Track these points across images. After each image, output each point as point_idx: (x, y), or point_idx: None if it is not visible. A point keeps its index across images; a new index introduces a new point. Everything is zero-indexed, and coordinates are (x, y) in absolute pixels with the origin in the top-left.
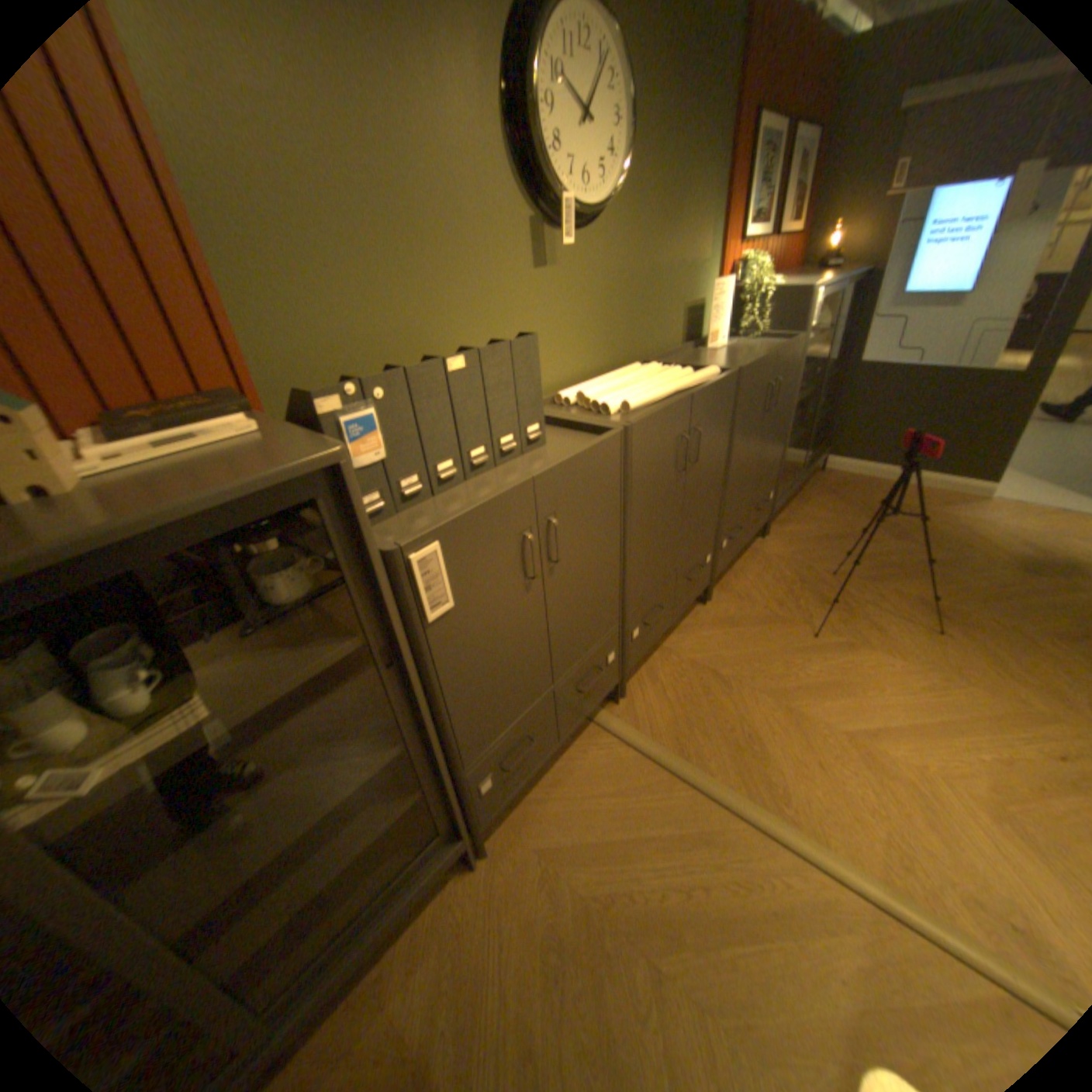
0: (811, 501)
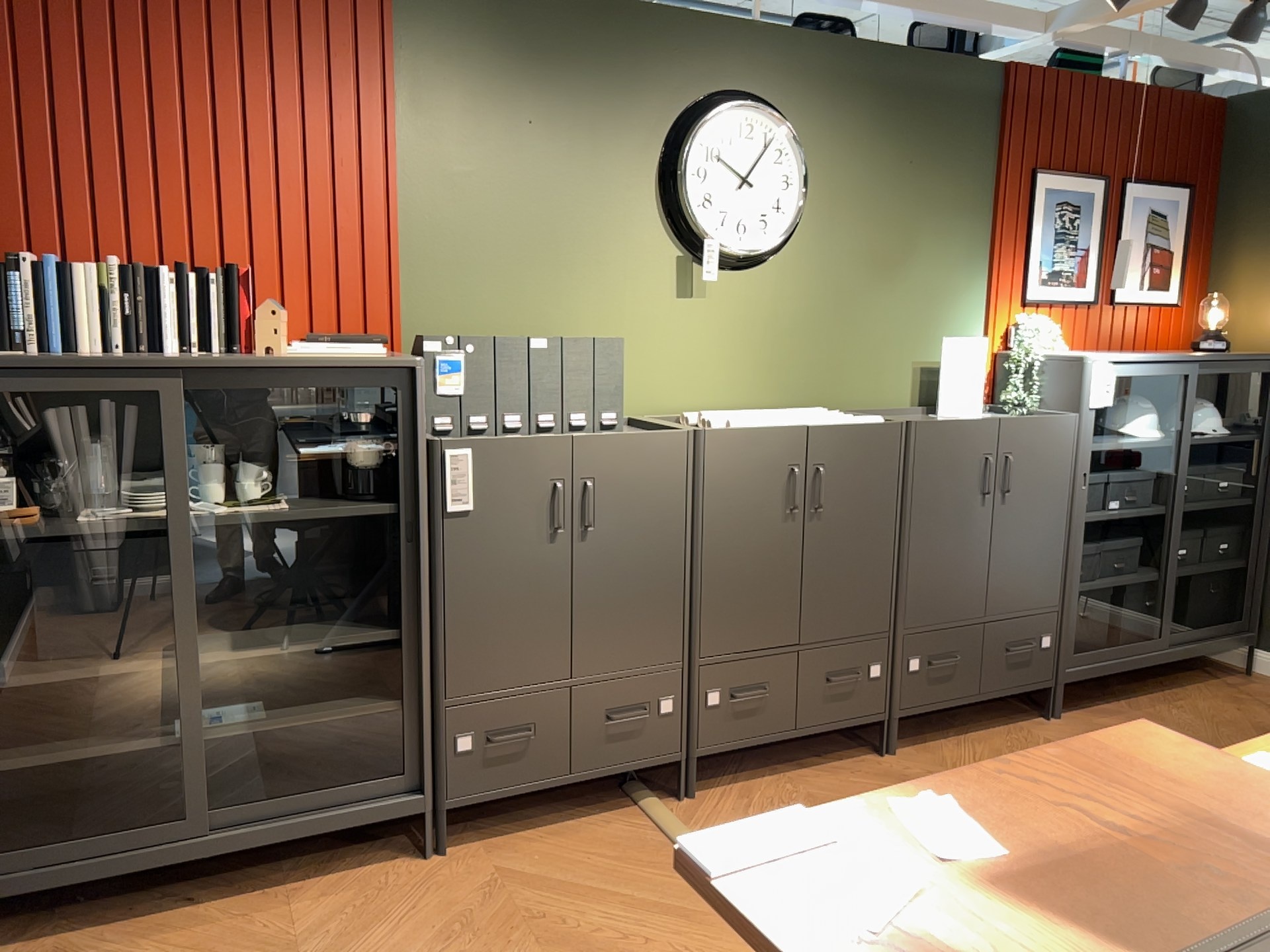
0: (1183, 701)
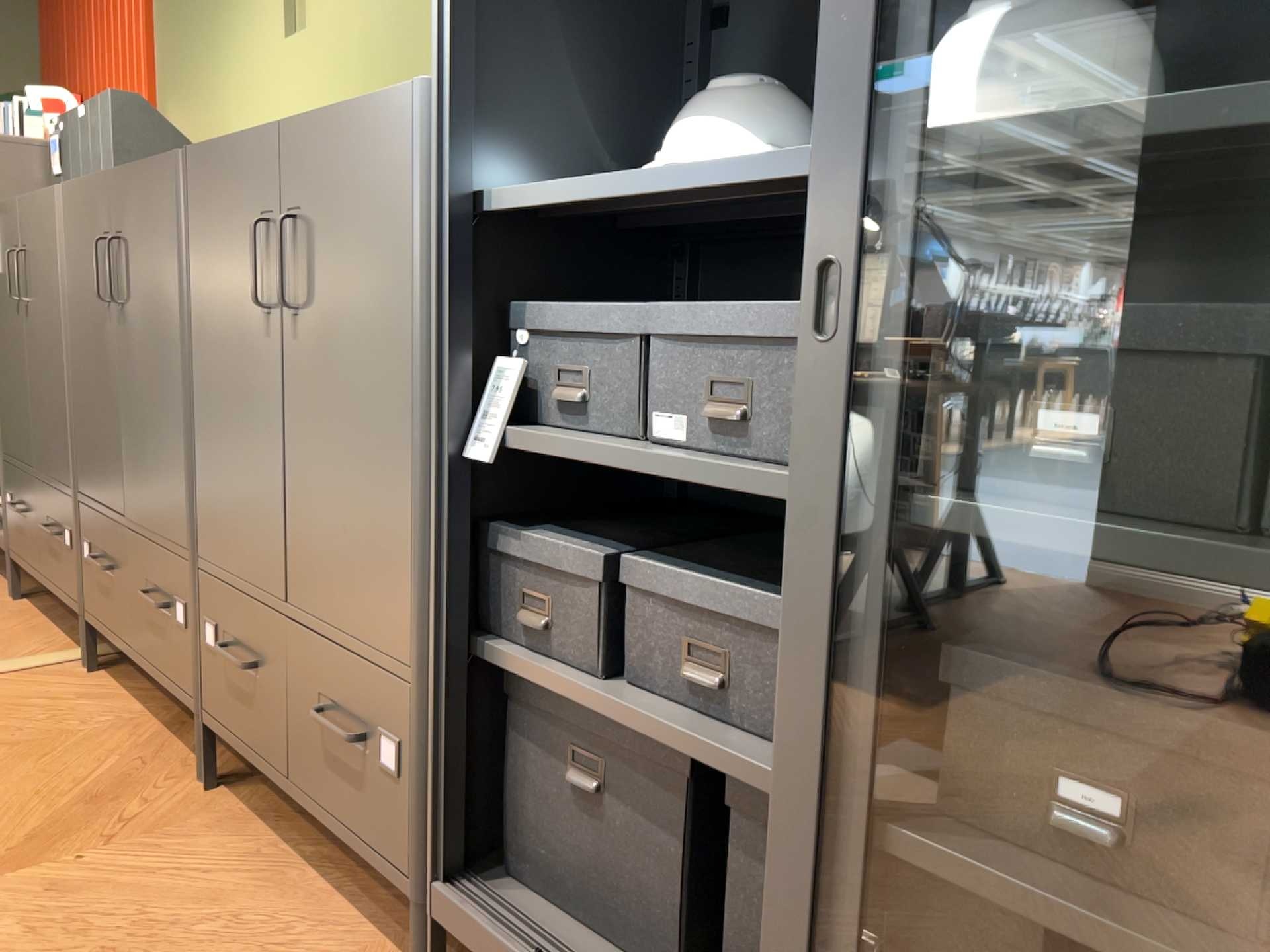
0: None
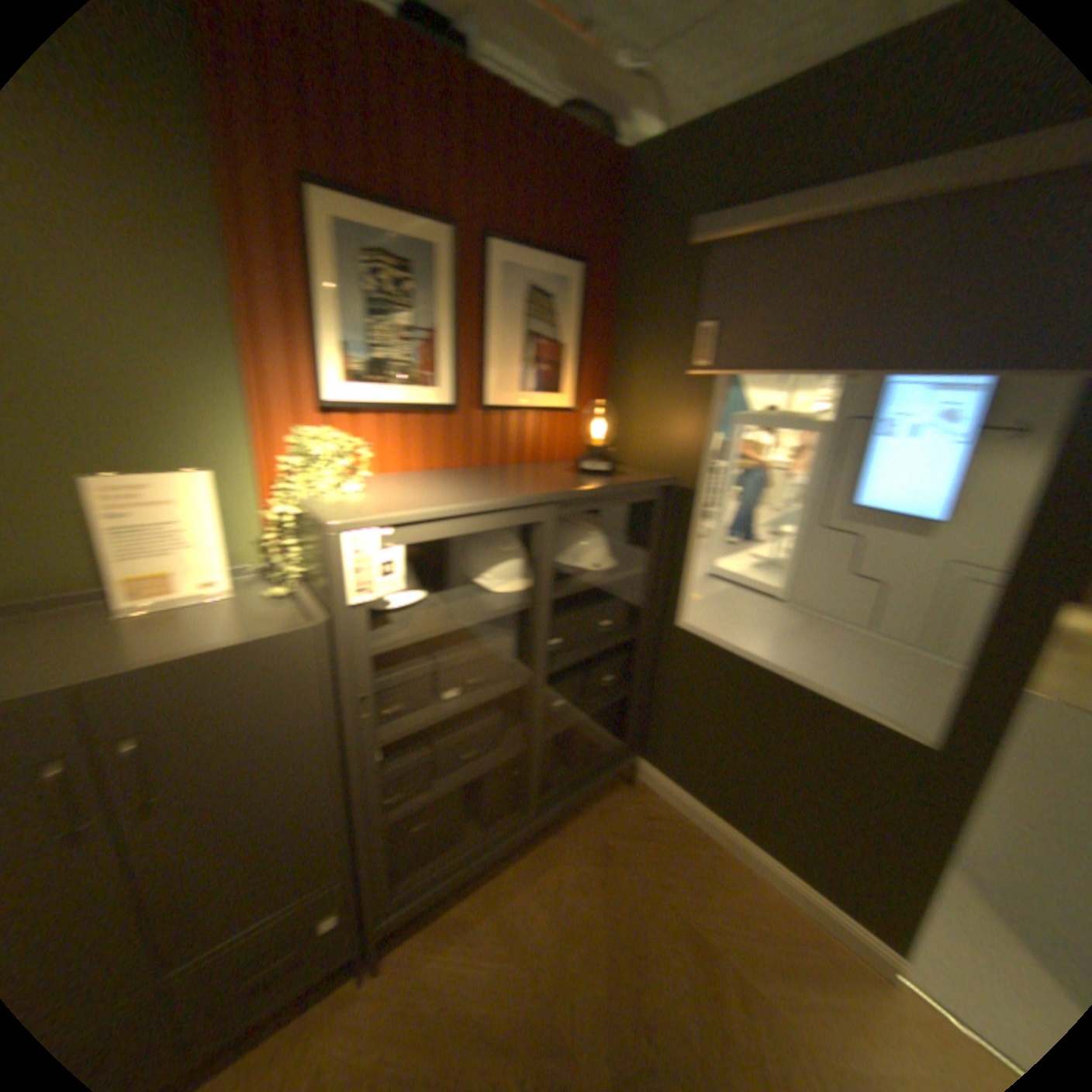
0: (547, 871)
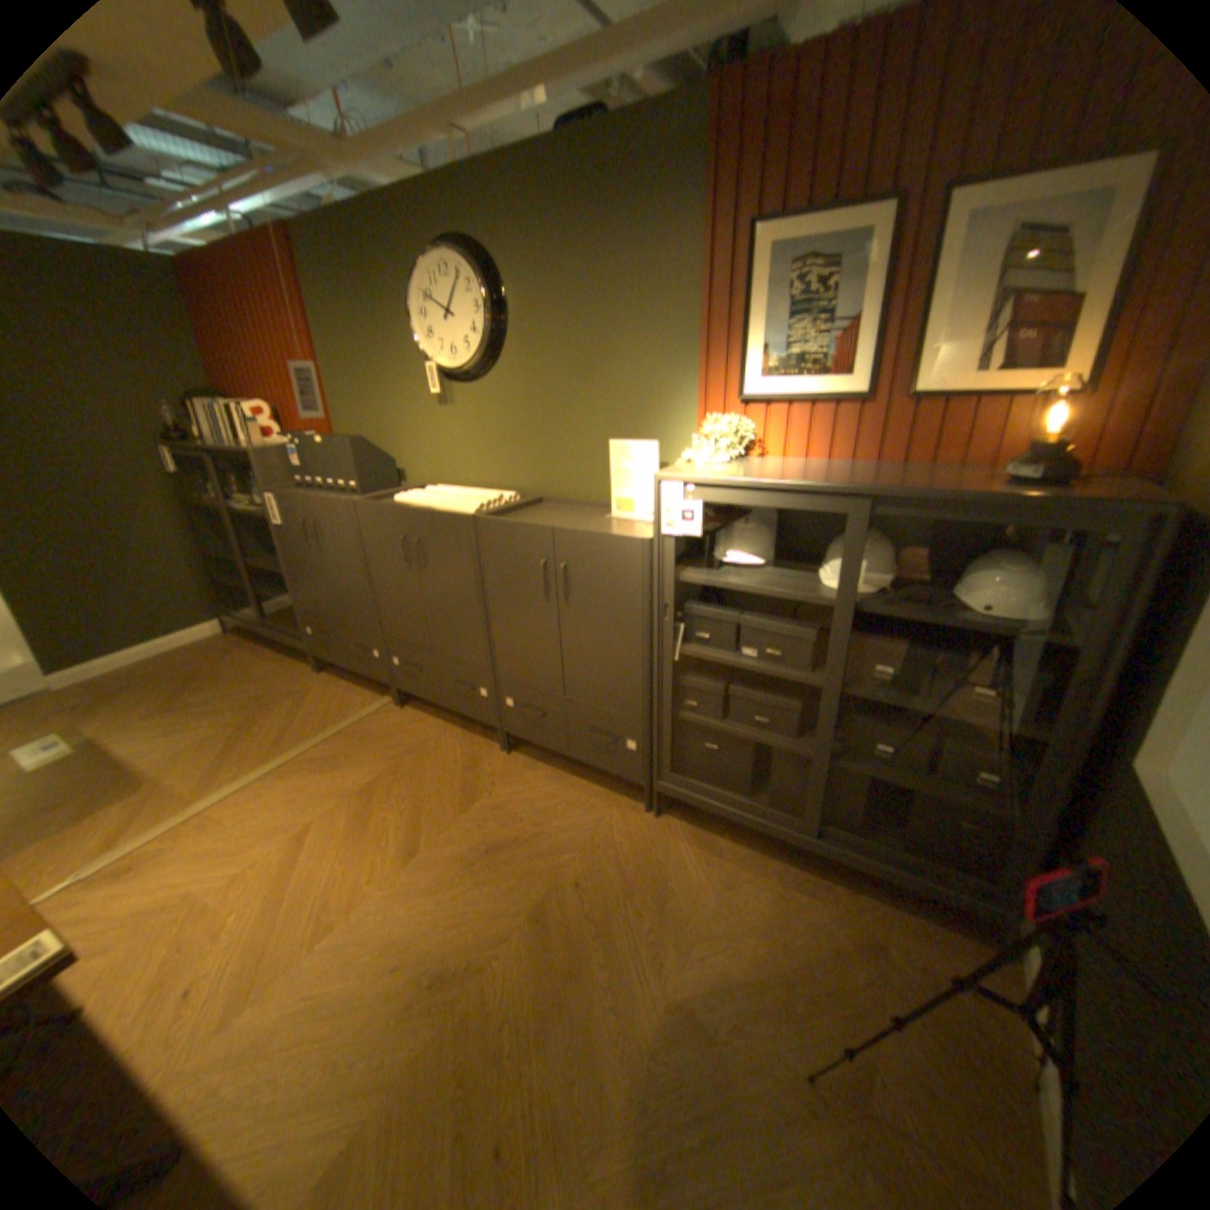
0: (806, 899)
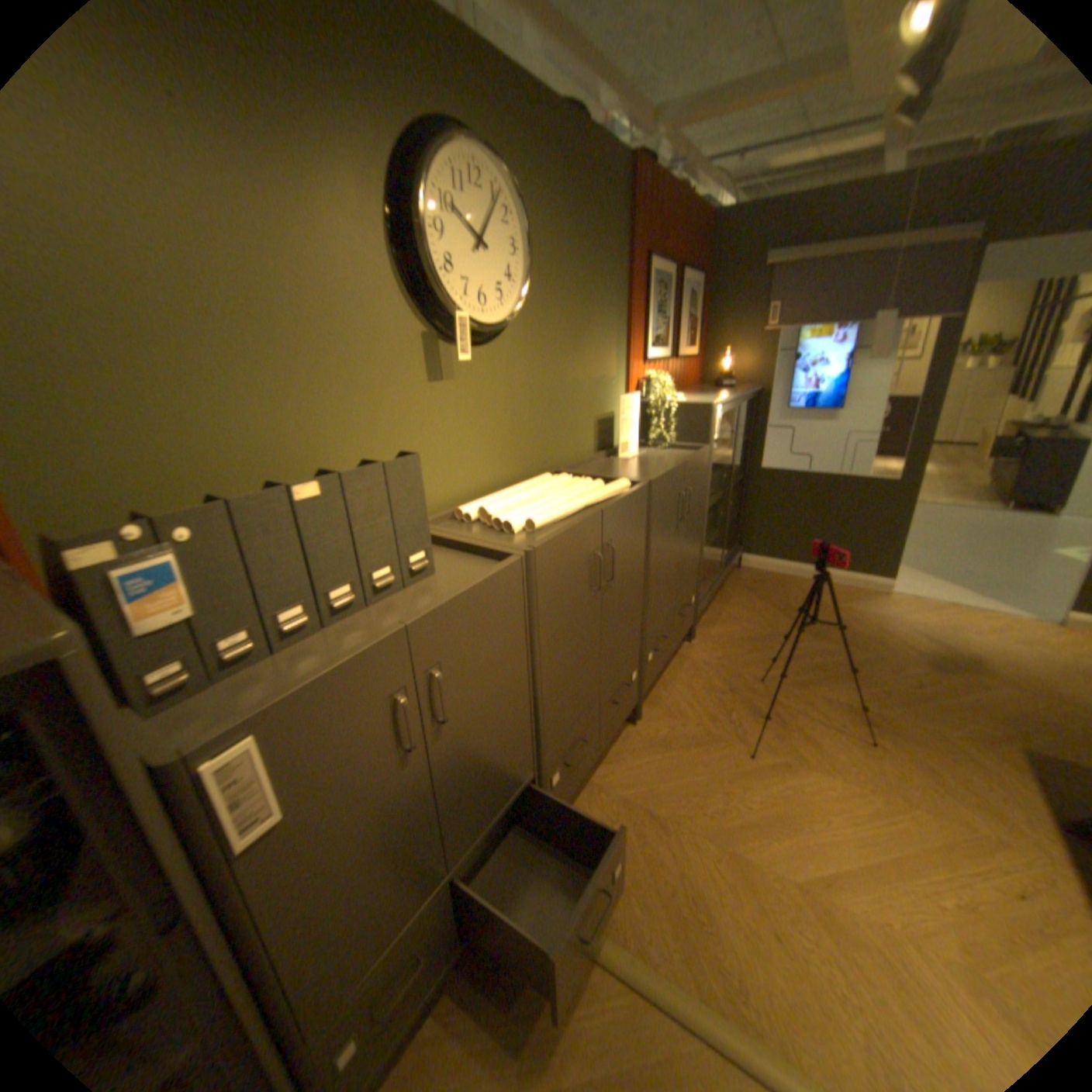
0: (732, 600)
